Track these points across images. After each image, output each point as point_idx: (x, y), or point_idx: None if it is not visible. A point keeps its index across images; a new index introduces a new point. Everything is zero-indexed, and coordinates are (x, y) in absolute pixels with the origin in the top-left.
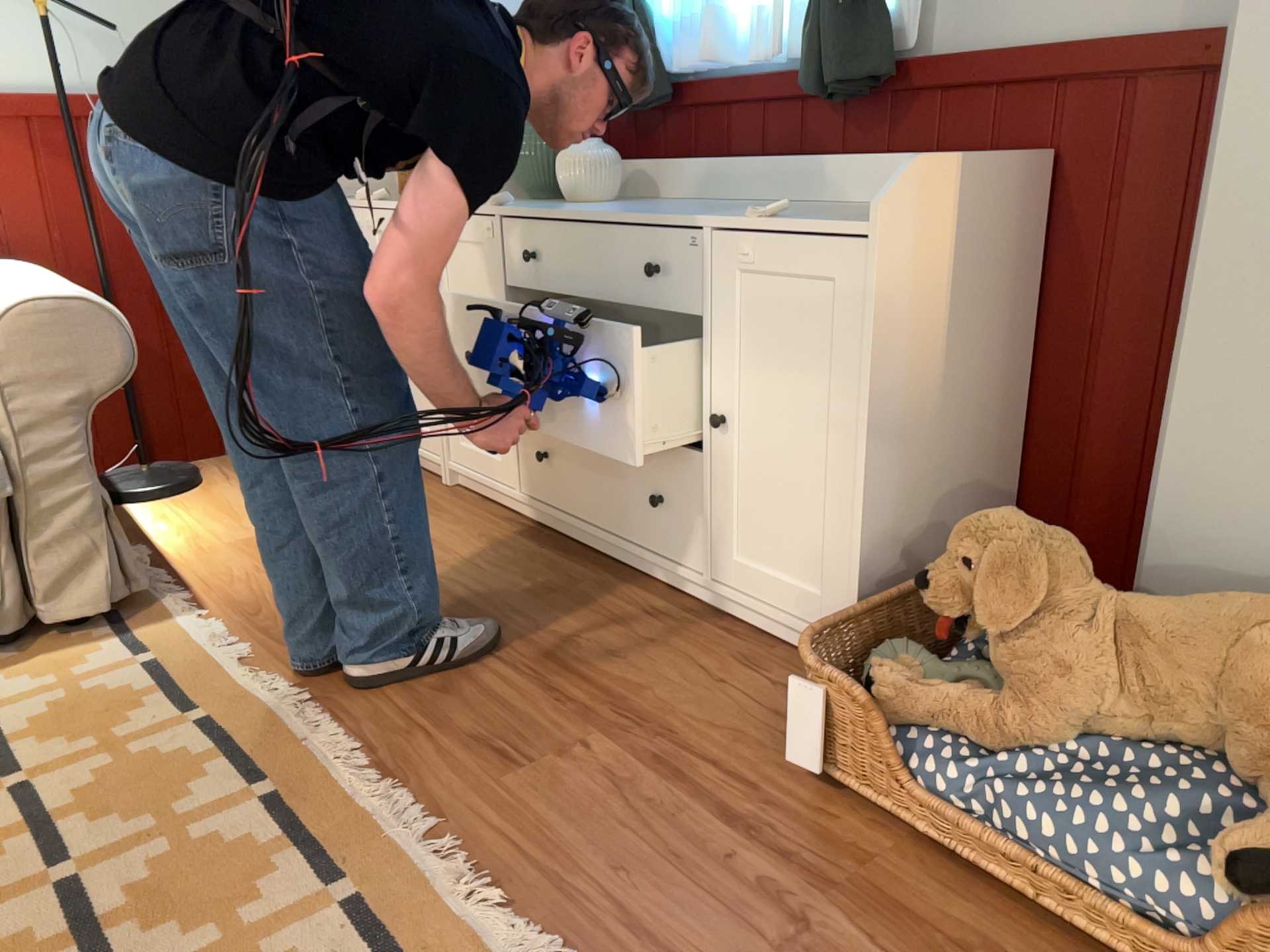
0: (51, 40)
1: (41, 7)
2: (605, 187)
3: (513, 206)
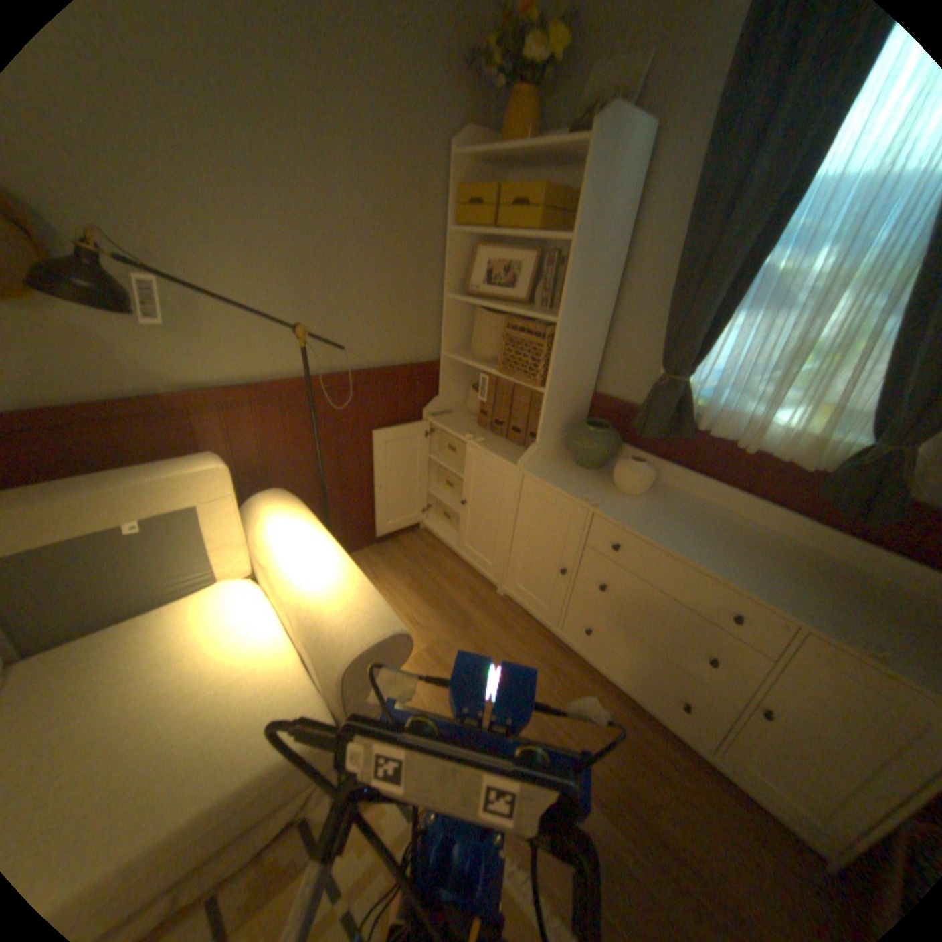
0: (306, 357)
1: (302, 338)
2: (648, 488)
3: (599, 501)
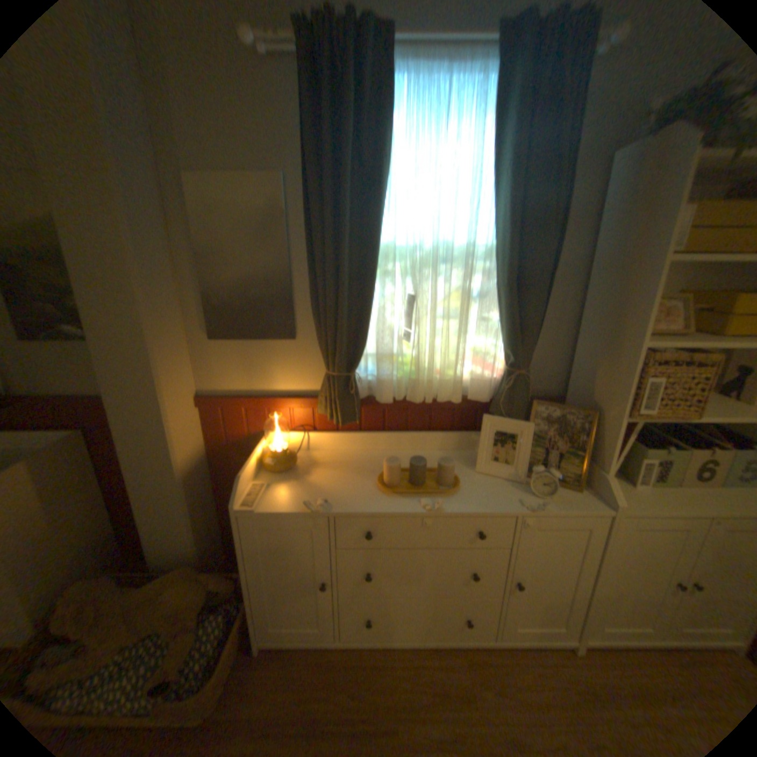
0: None
1: None
2: None
3: None
